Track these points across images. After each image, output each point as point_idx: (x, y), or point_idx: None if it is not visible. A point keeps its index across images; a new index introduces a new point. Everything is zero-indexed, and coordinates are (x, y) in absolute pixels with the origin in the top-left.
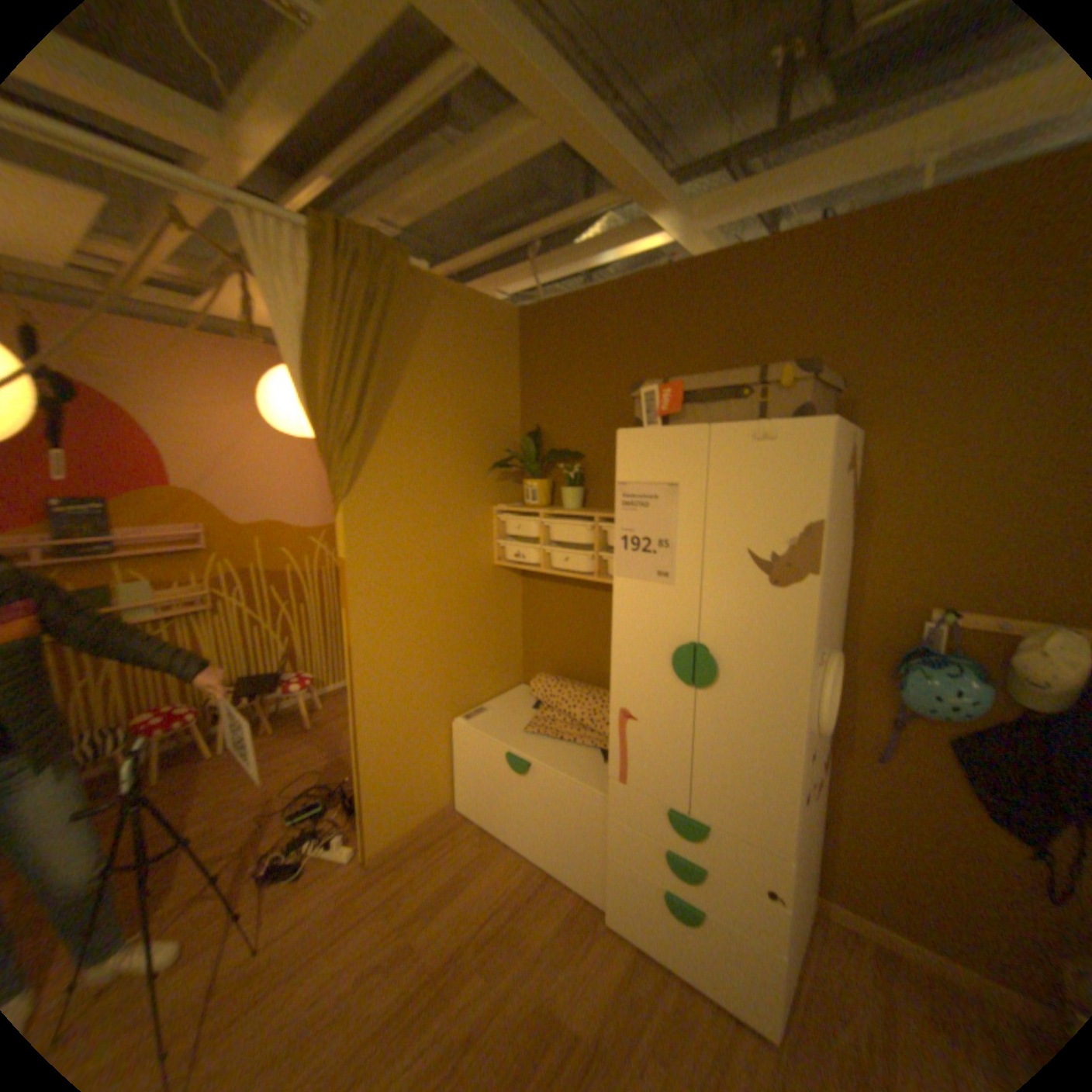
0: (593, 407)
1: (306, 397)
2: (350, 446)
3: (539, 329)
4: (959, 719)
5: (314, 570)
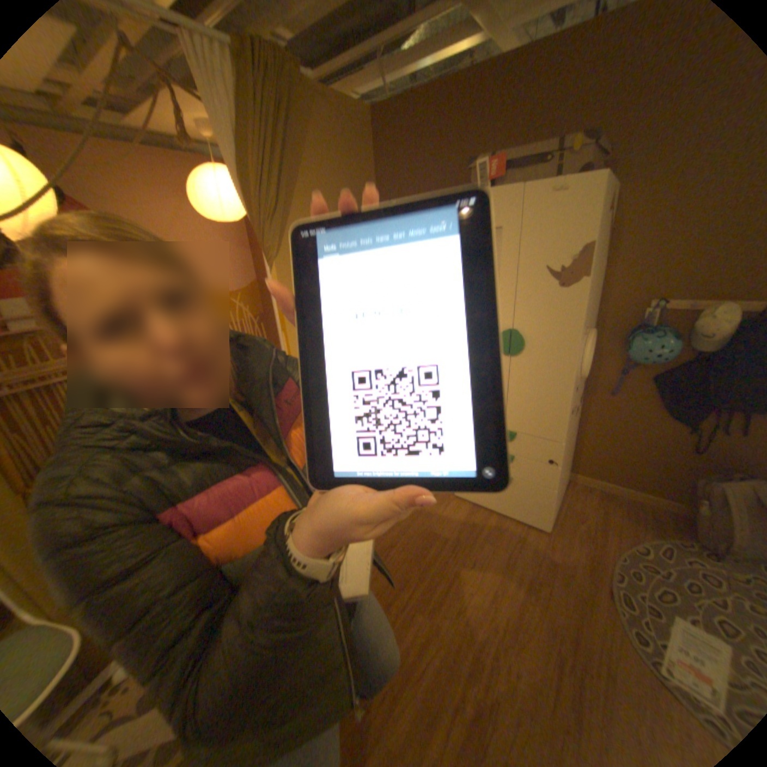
0: (430, 183)
1: (242, 186)
2: (275, 221)
3: (388, 123)
4: (660, 362)
5: (237, 321)
